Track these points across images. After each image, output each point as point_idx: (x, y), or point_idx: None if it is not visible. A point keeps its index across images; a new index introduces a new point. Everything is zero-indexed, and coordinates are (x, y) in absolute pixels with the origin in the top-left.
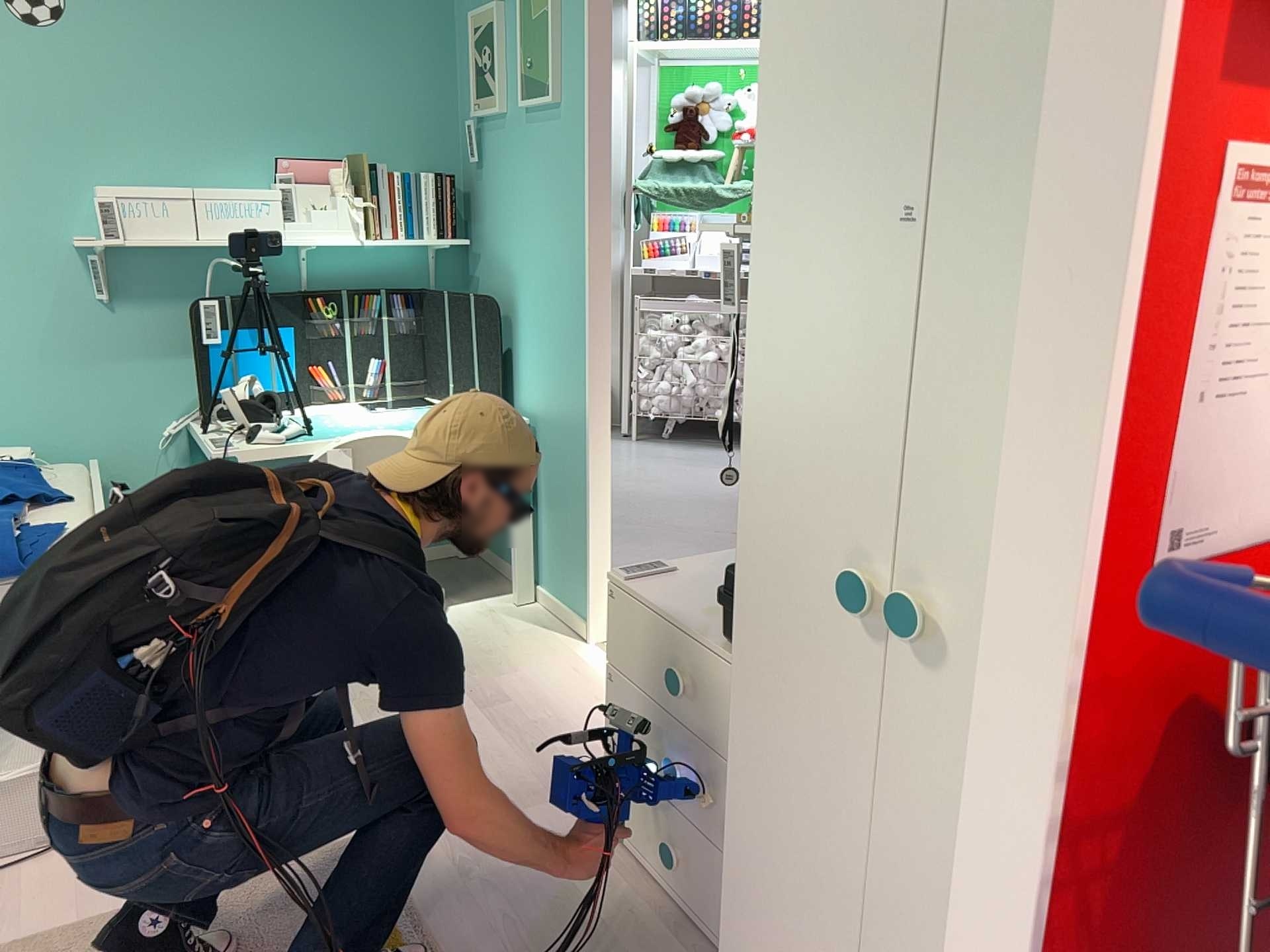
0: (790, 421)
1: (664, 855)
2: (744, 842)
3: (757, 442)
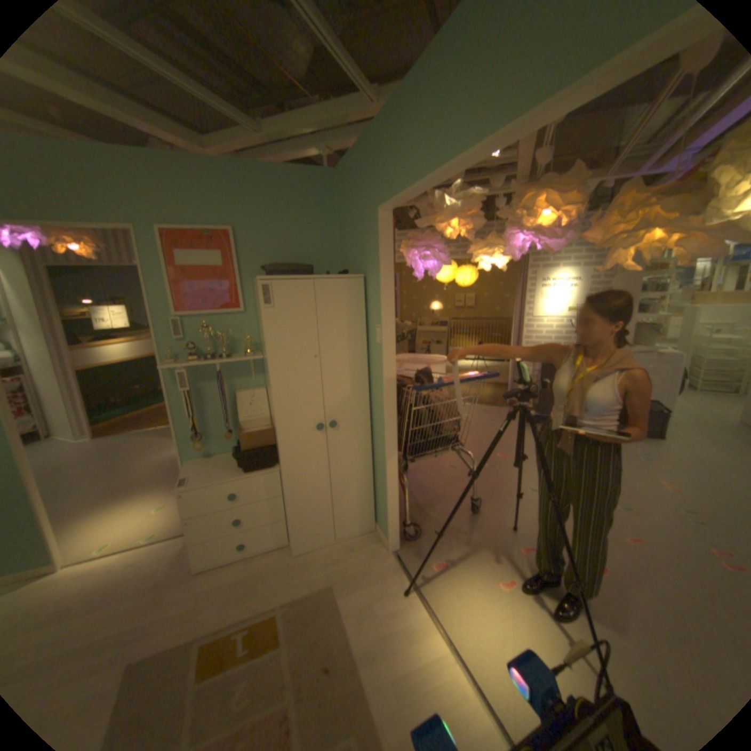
0: (290, 404)
1: (237, 549)
2: (292, 503)
3: (274, 414)
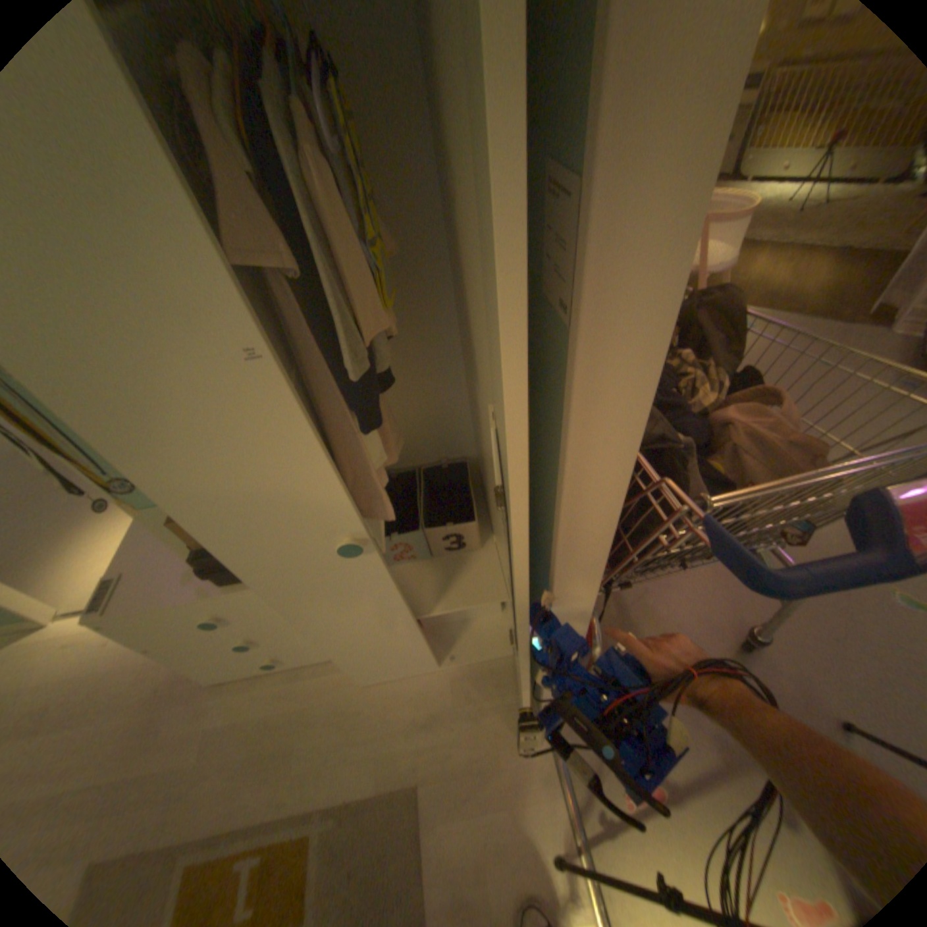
0: (229, 508)
1: (263, 668)
2: (332, 646)
3: (195, 524)
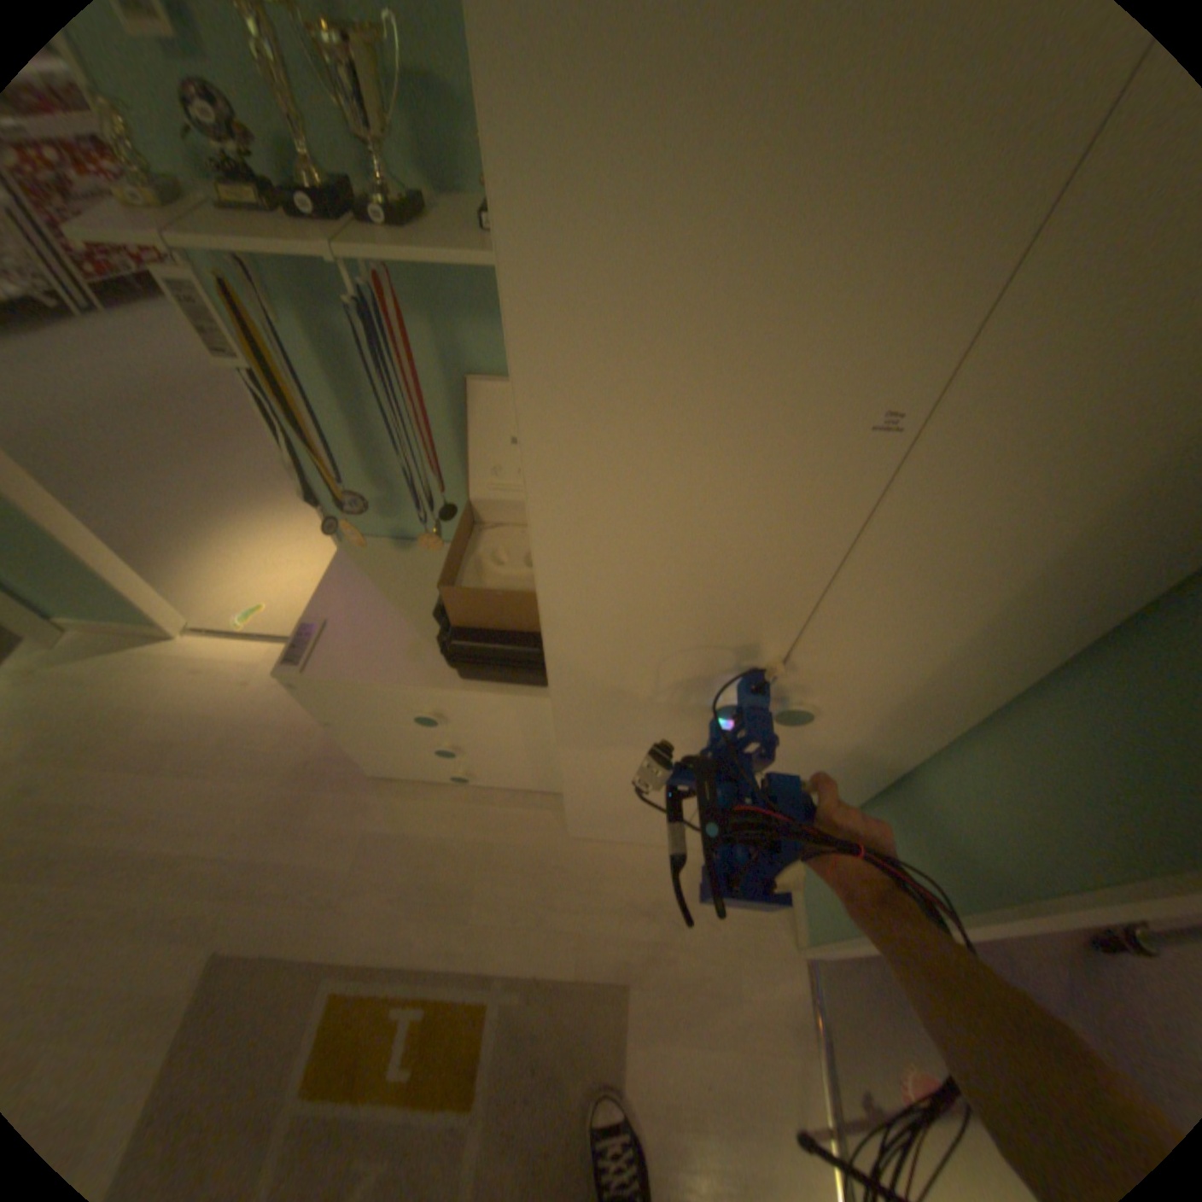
0: (628, 620)
1: (454, 780)
2: (584, 794)
3: (549, 620)
